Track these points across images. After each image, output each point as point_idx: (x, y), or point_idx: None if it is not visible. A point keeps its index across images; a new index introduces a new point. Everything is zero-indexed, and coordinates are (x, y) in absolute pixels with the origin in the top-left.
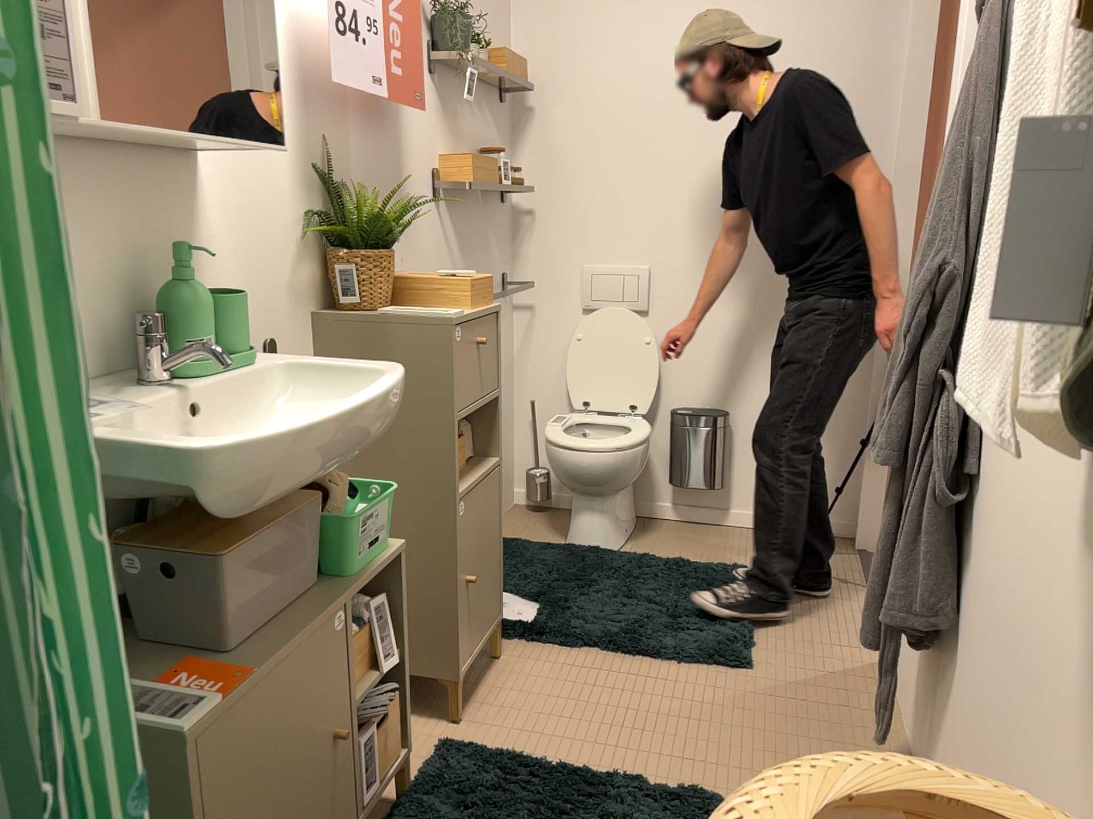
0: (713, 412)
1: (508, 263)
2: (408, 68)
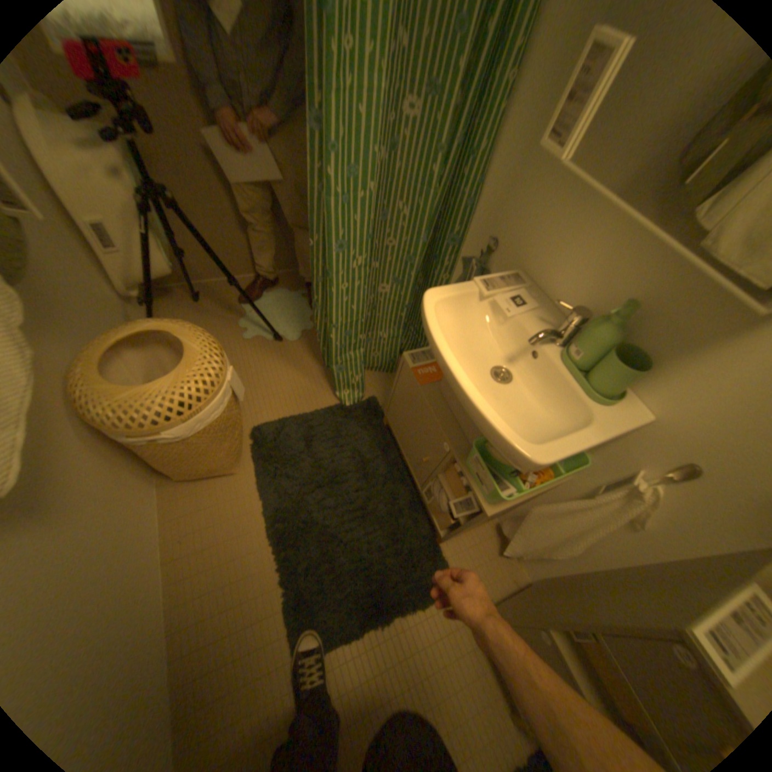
0: None
1: None
2: None
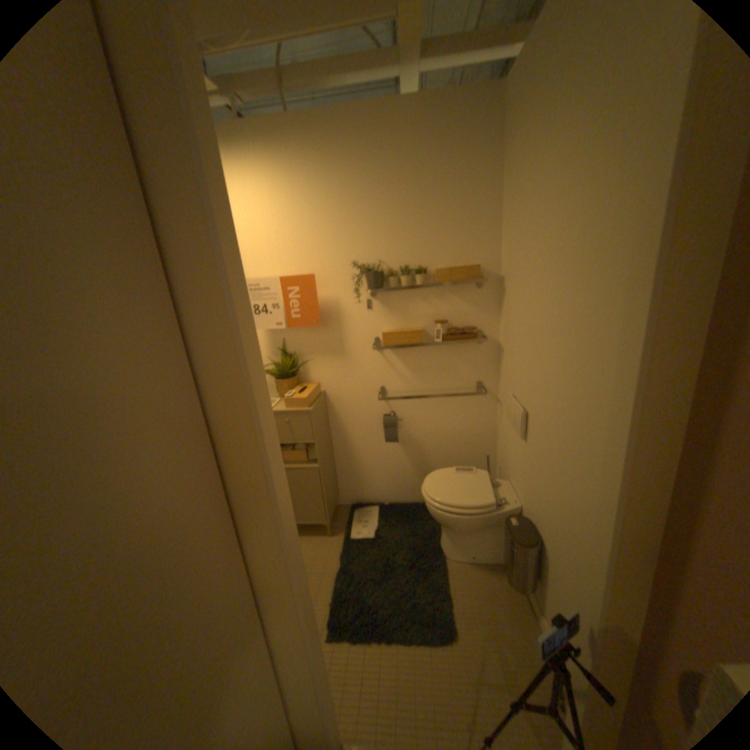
0: (534, 538)
1: (484, 373)
2: (300, 309)
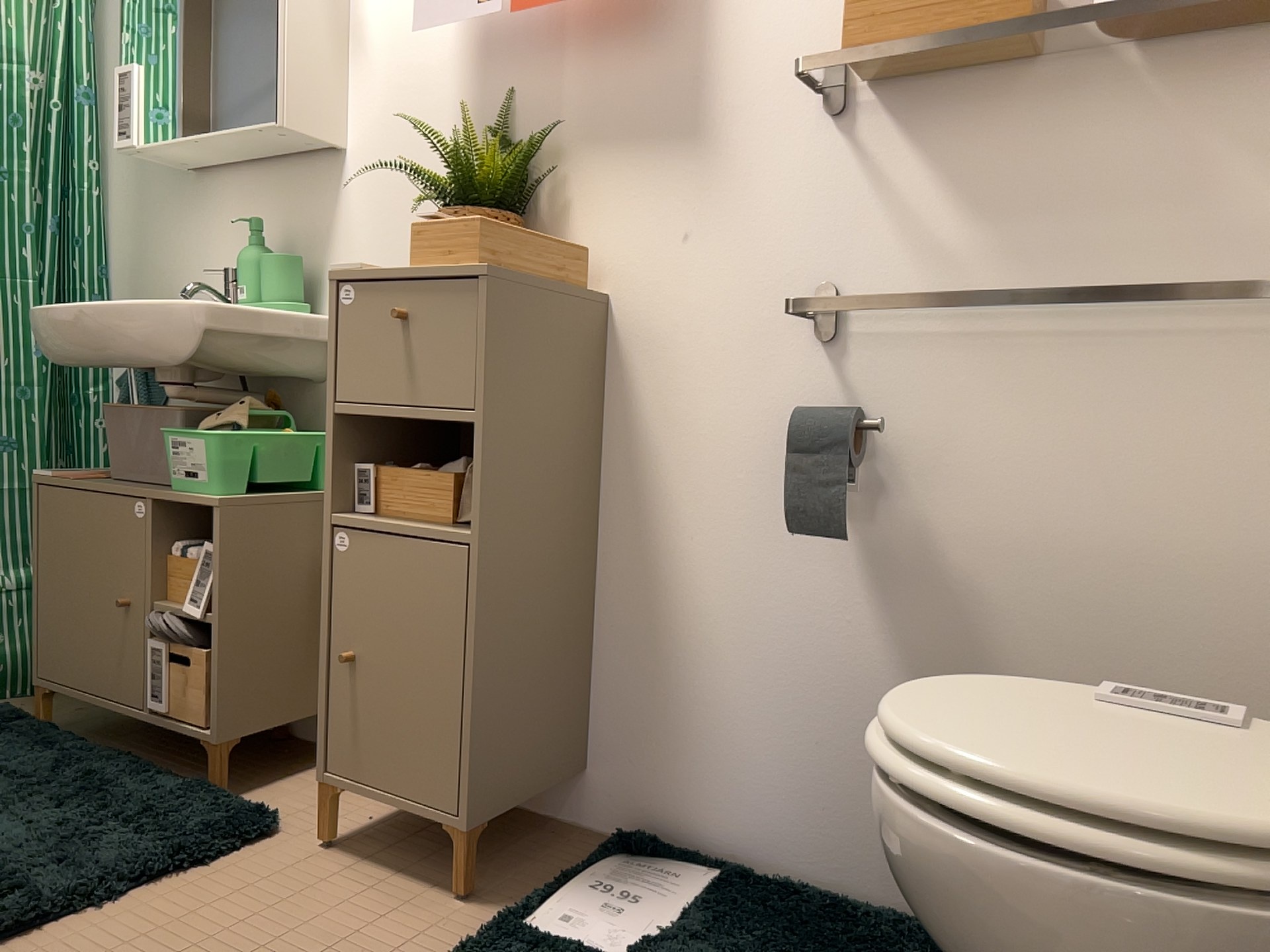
0: None
1: None
2: None
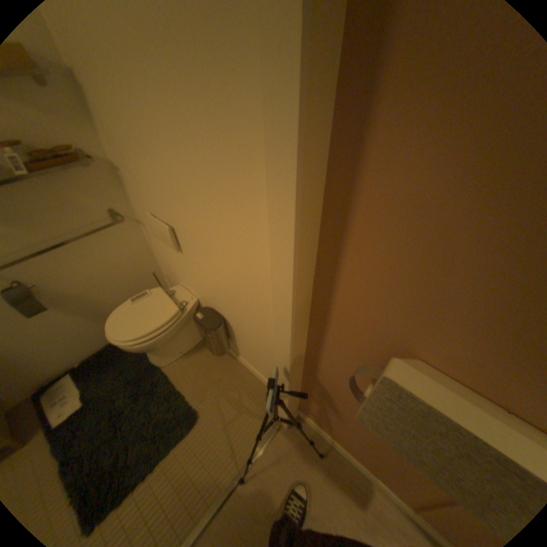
0: (217, 319)
1: (110, 198)
2: None
